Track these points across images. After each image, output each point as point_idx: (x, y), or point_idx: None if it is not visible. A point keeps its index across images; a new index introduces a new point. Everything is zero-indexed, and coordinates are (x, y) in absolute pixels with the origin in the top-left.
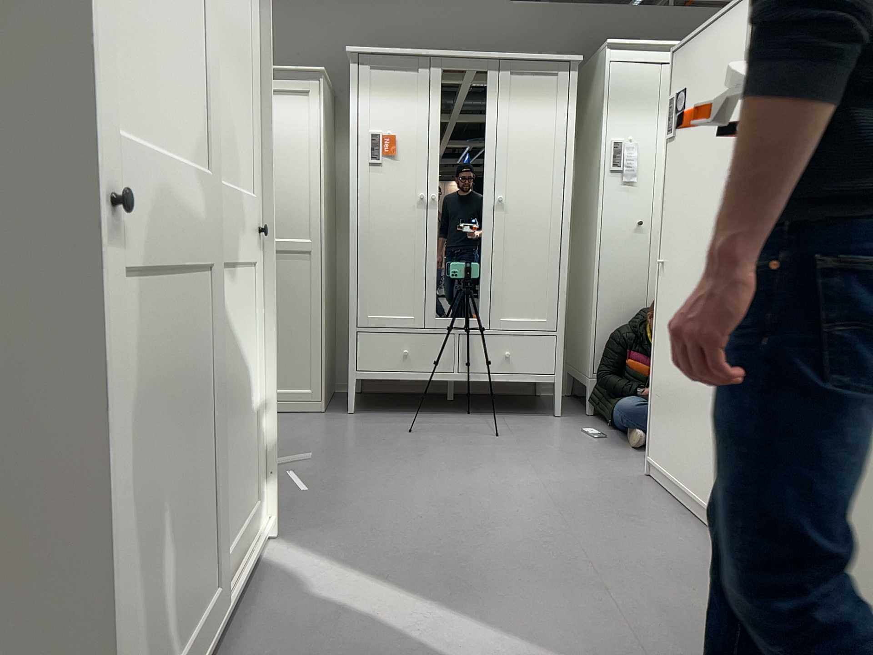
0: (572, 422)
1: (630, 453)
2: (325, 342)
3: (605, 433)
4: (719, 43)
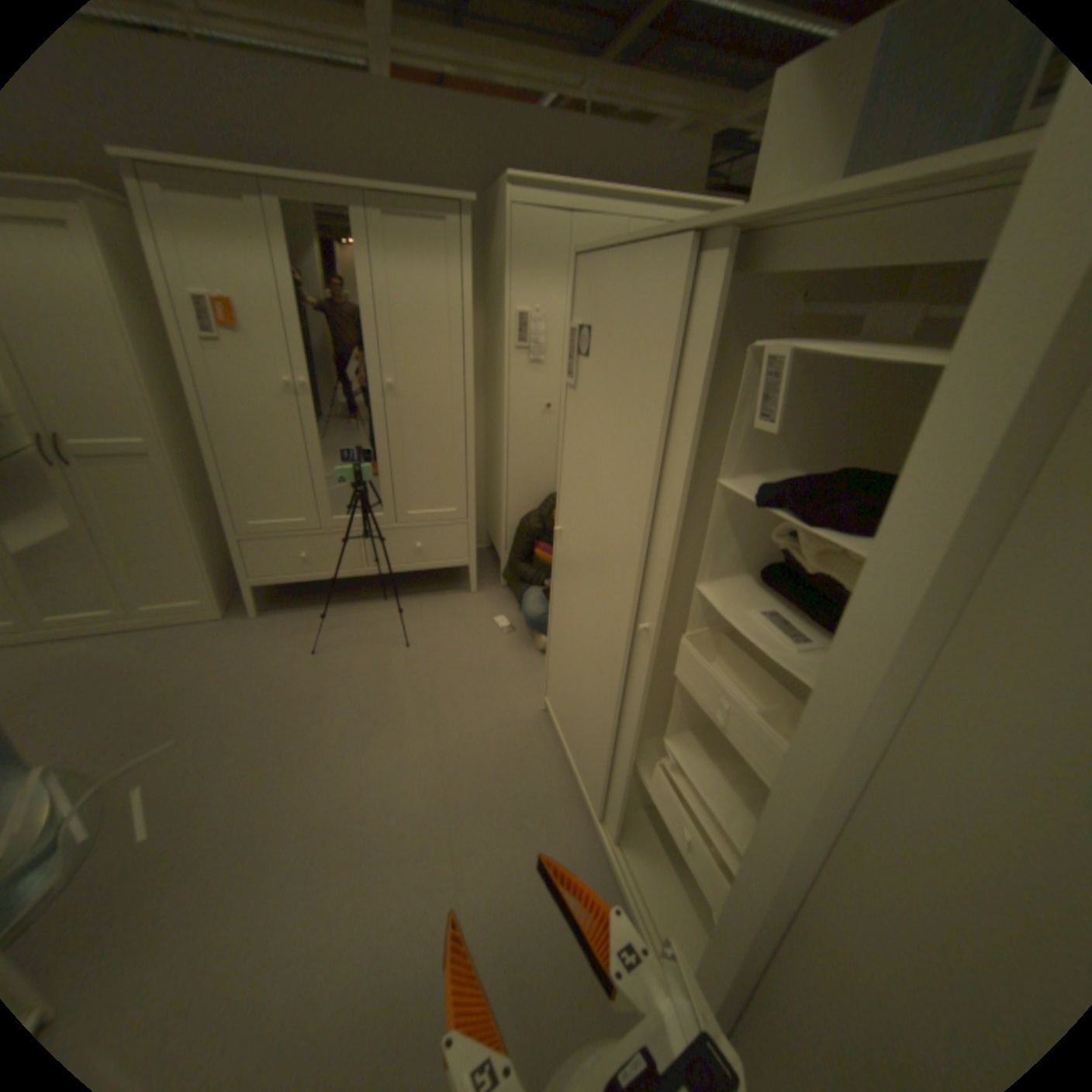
0: (485, 602)
1: (532, 658)
2: (205, 549)
3: (514, 620)
4: (637, 287)
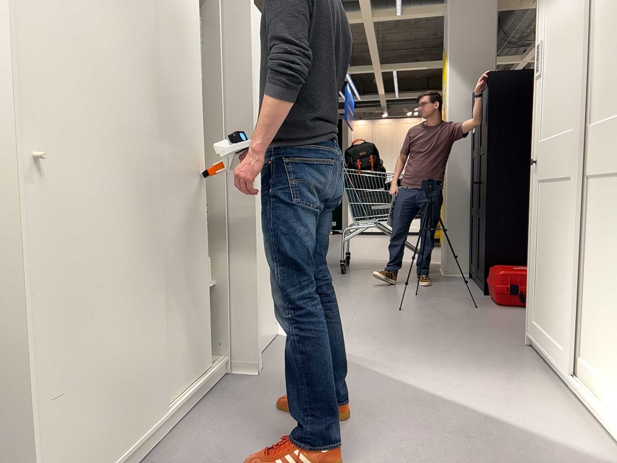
0: None
1: None
2: None
3: None
4: None
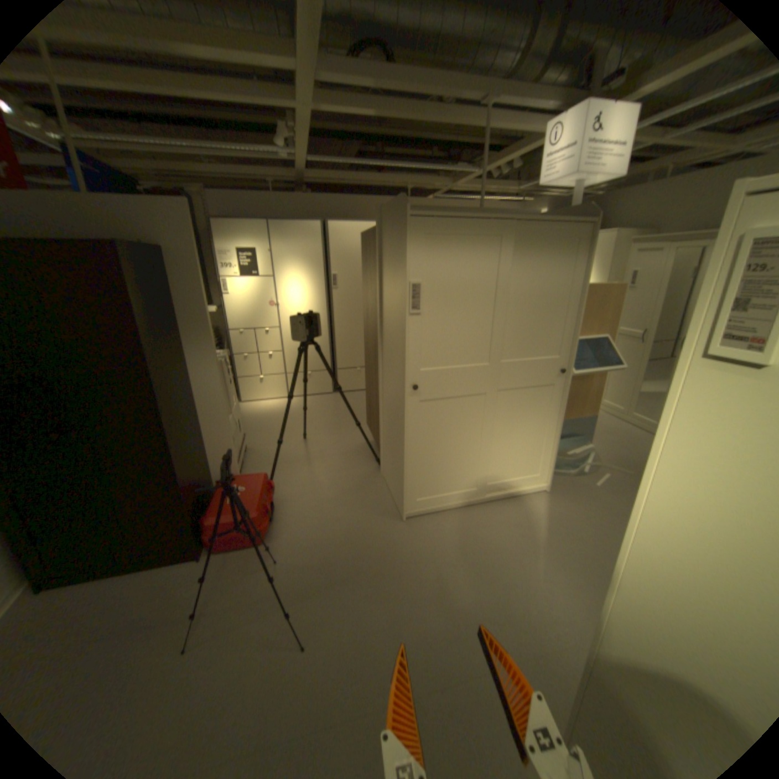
0: None
1: None
2: None
3: None
4: None
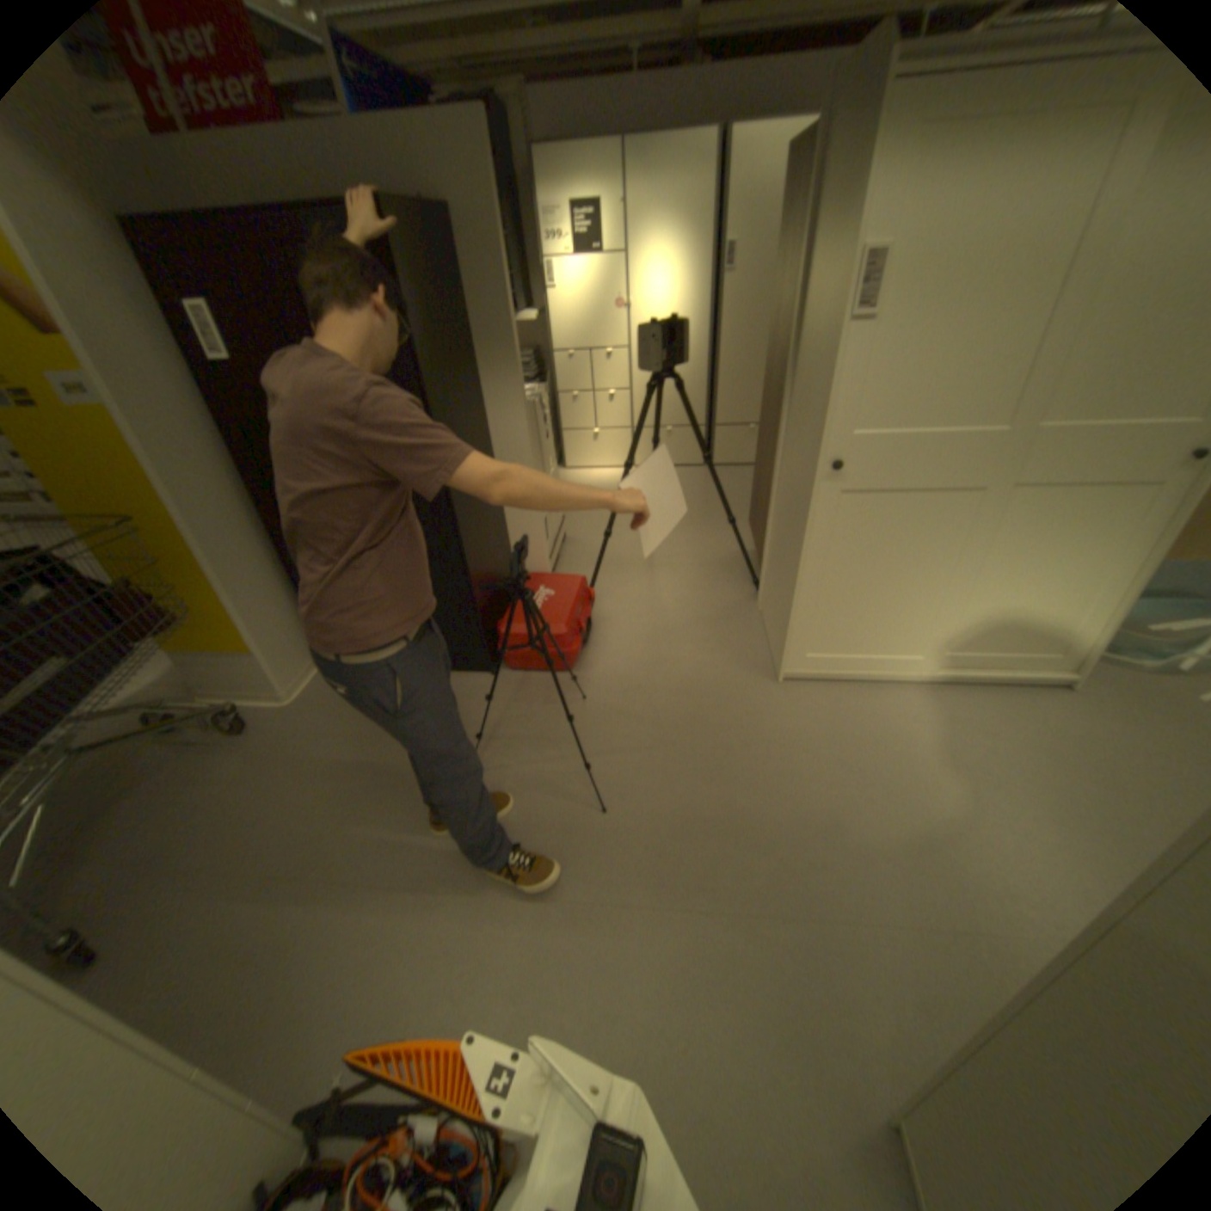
0: None
1: None
2: None
3: None
4: None
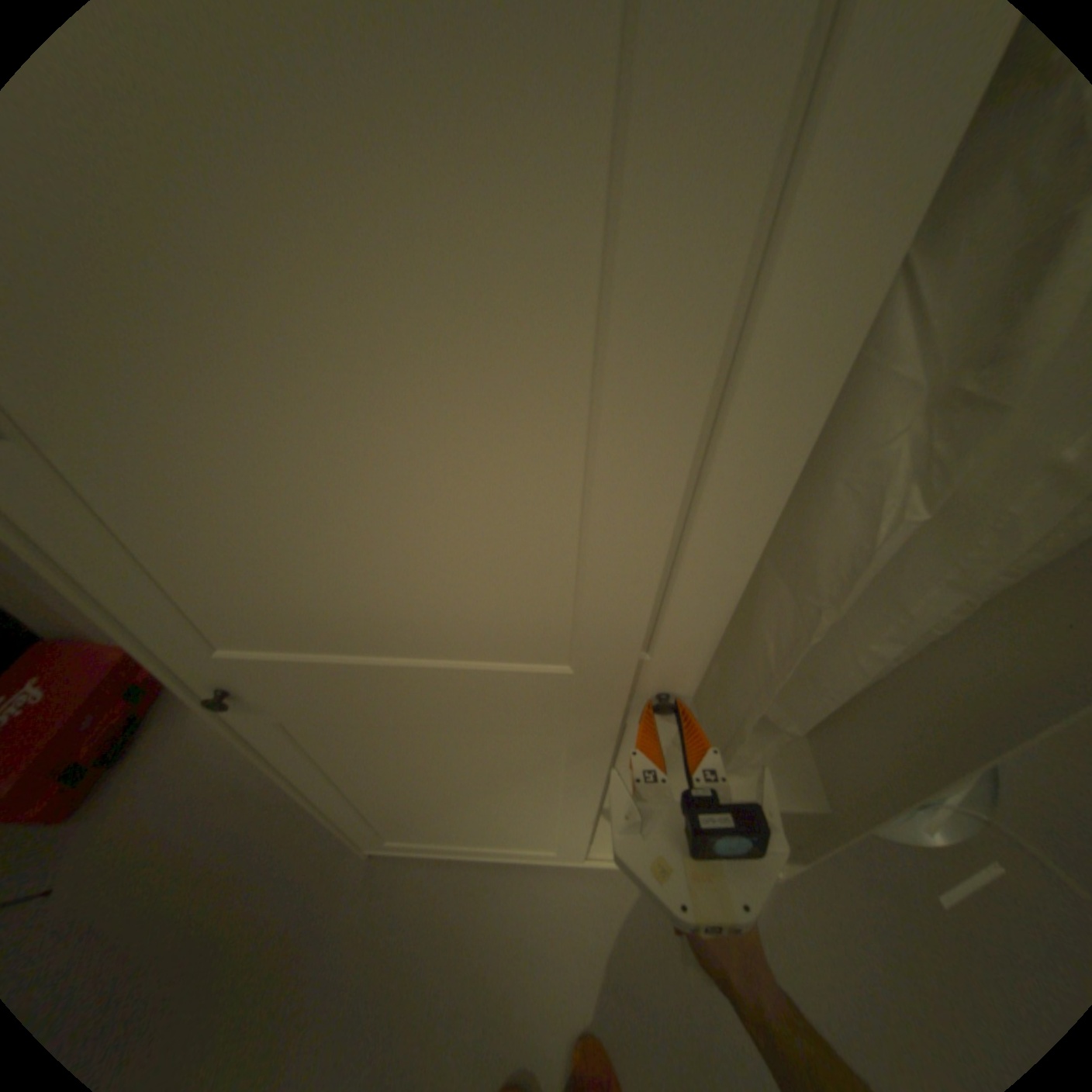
0: None
1: None
2: None
3: None
4: None
